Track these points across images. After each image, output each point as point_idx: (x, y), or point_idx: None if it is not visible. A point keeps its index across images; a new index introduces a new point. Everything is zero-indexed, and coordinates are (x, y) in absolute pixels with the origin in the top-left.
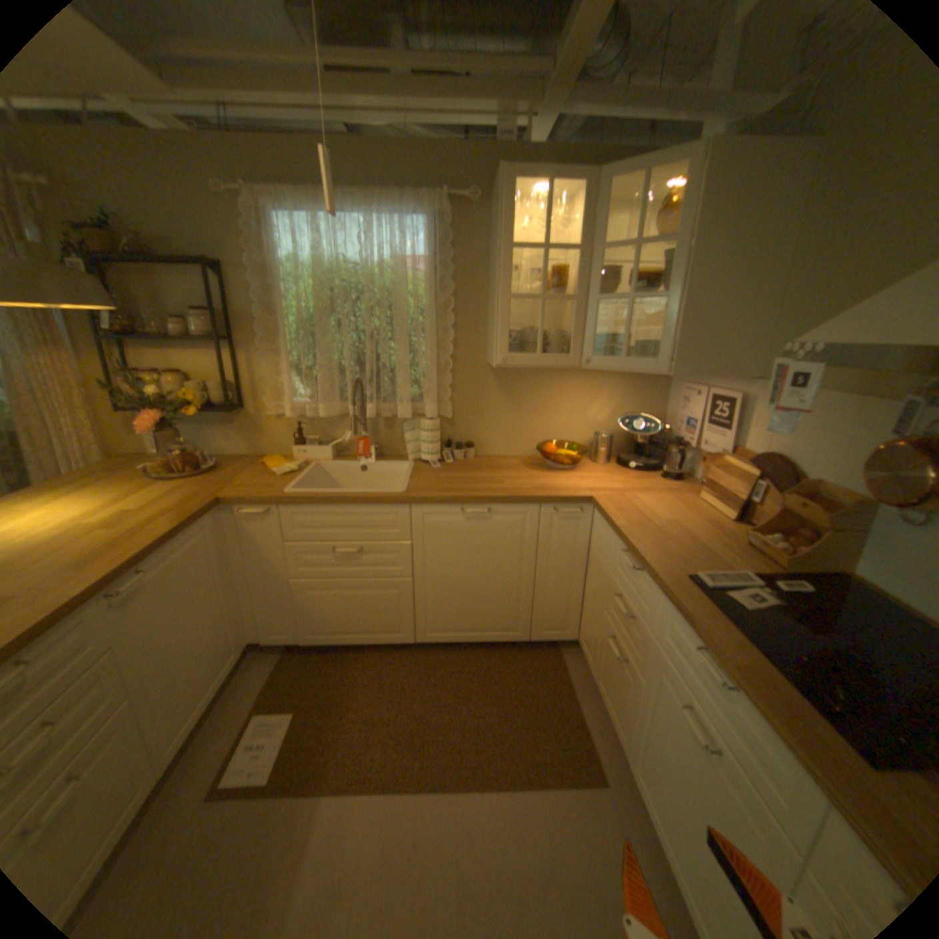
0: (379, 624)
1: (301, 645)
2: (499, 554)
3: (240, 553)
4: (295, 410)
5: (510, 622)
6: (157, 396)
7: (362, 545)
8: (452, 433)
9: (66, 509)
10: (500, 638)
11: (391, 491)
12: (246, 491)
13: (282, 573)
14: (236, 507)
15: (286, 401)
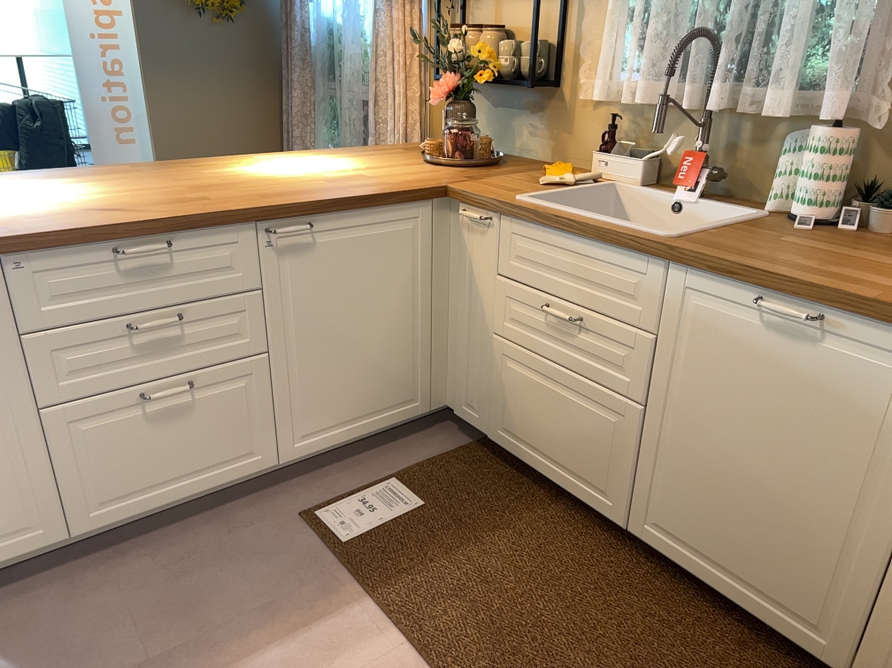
0: (582, 463)
1: (491, 438)
2: (820, 435)
3: (458, 275)
4: (604, 91)
5: (810, 604)
6: (461, 57)
7: (584, 314)
8: (887, 171)
9: (331, 164)
10: (781, 624)
11: (649, 232)
12: (480, 187)
13: (488, 321)
14: (461, 206)
15: (598, 75)
